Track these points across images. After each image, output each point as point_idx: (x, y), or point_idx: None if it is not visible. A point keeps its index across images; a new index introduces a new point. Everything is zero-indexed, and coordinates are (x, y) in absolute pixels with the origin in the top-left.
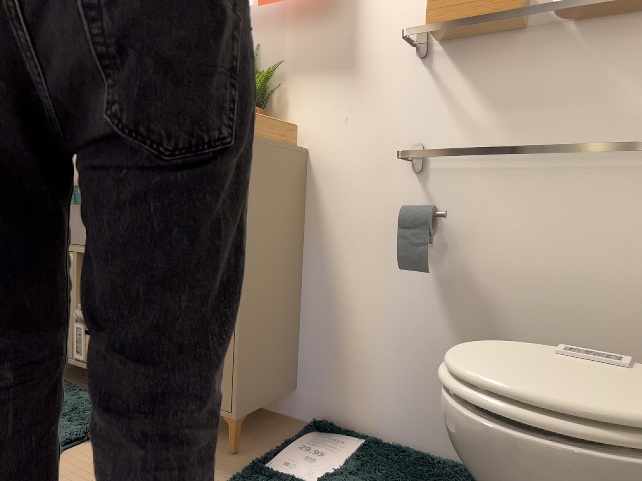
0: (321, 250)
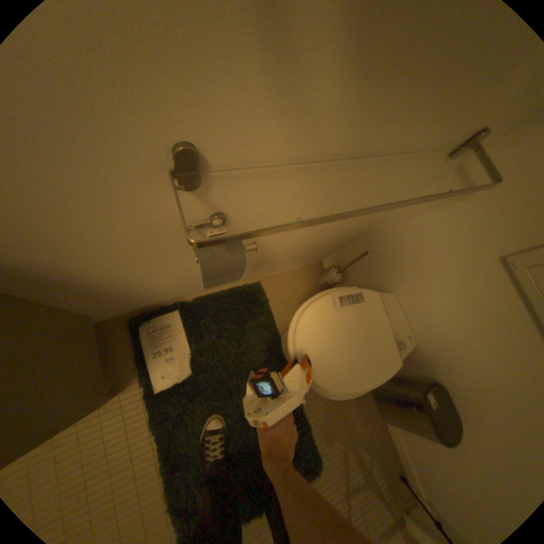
0: (38, 277)
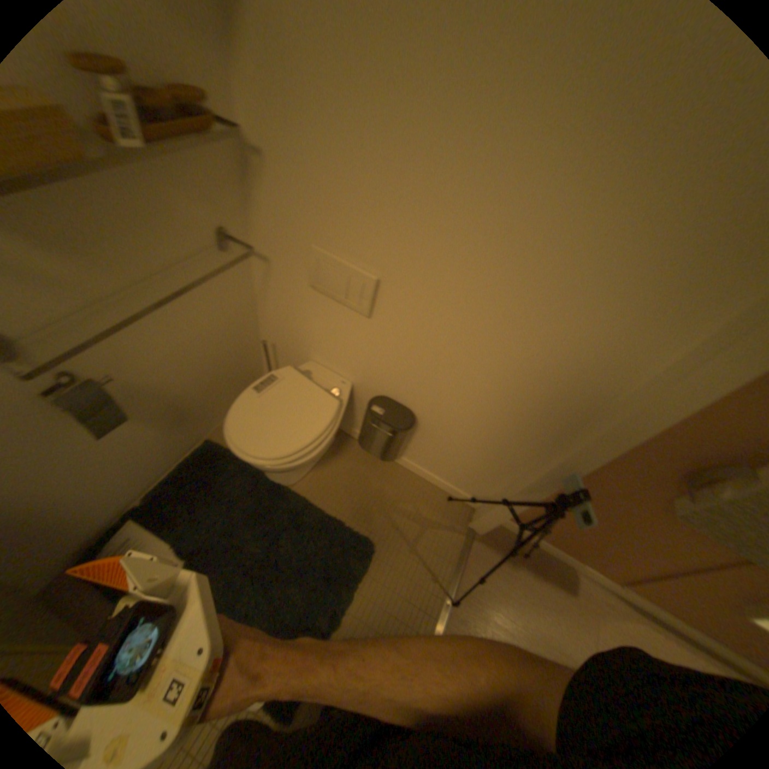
0: None
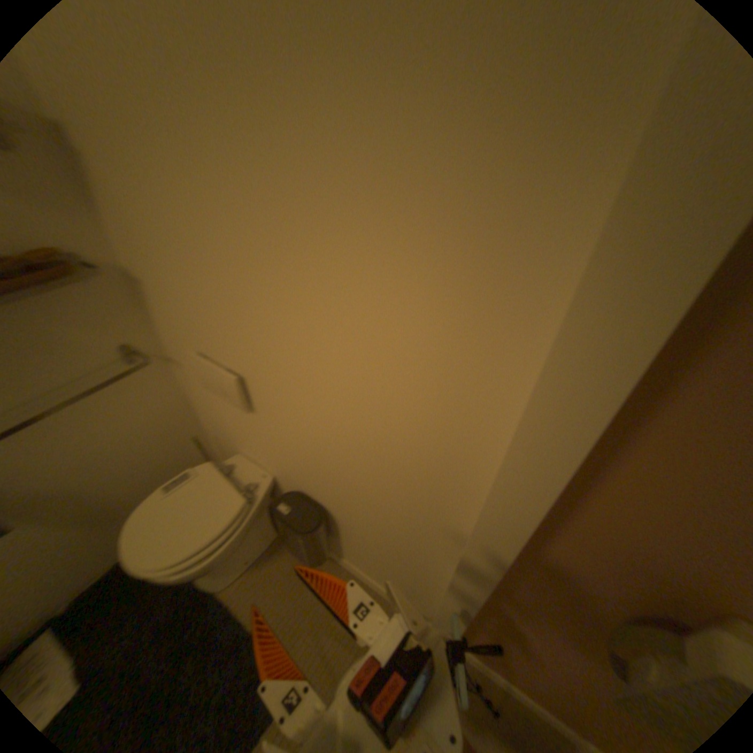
0: None
